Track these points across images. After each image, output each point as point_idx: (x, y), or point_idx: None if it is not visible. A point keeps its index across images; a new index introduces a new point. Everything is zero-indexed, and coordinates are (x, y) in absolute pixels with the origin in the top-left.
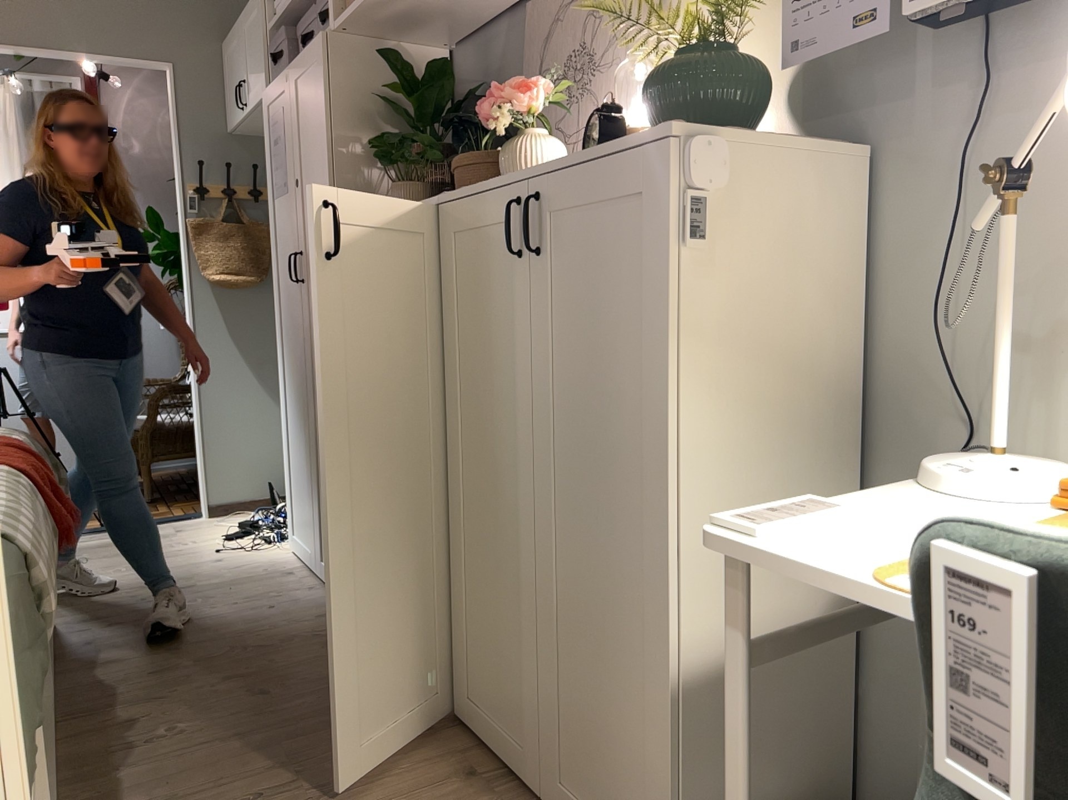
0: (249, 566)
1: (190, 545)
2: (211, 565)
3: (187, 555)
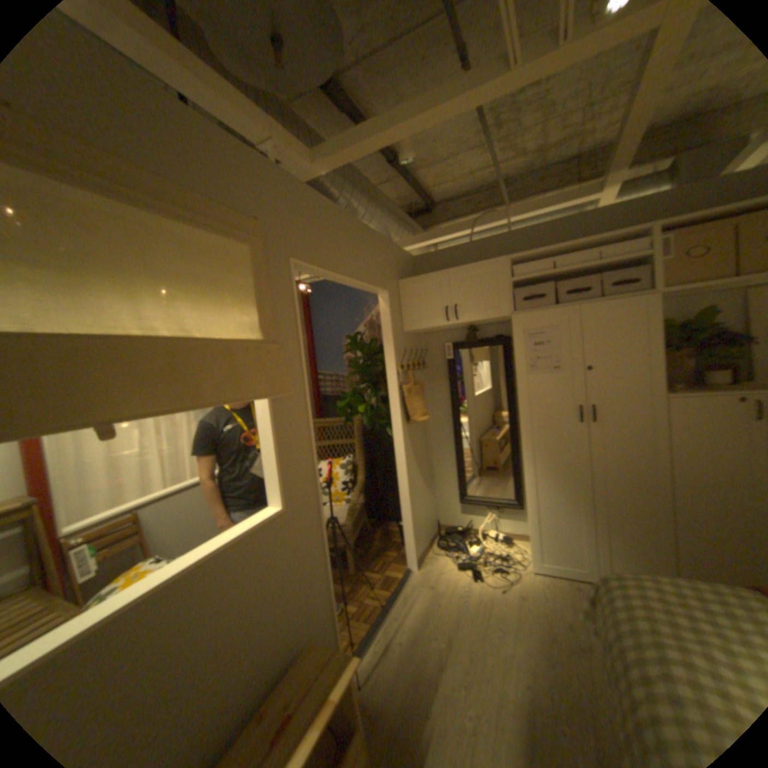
0: (547, 596)
1: (473, 598)
2: (529, 606)
3: (494, 606)
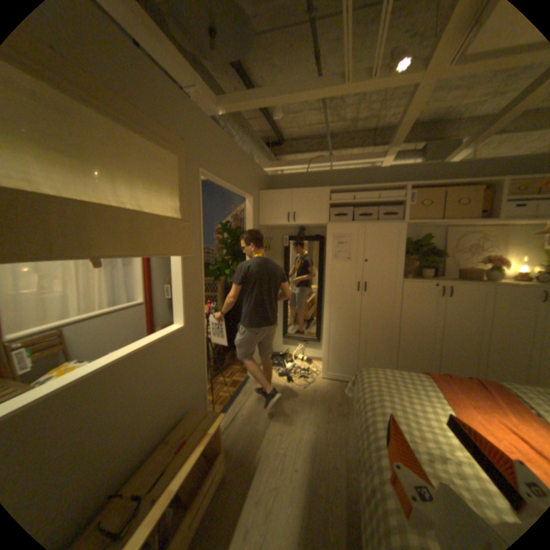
0: (328, 389)
1: (287, 391)
2: (318, 394)
3: (299, 395)
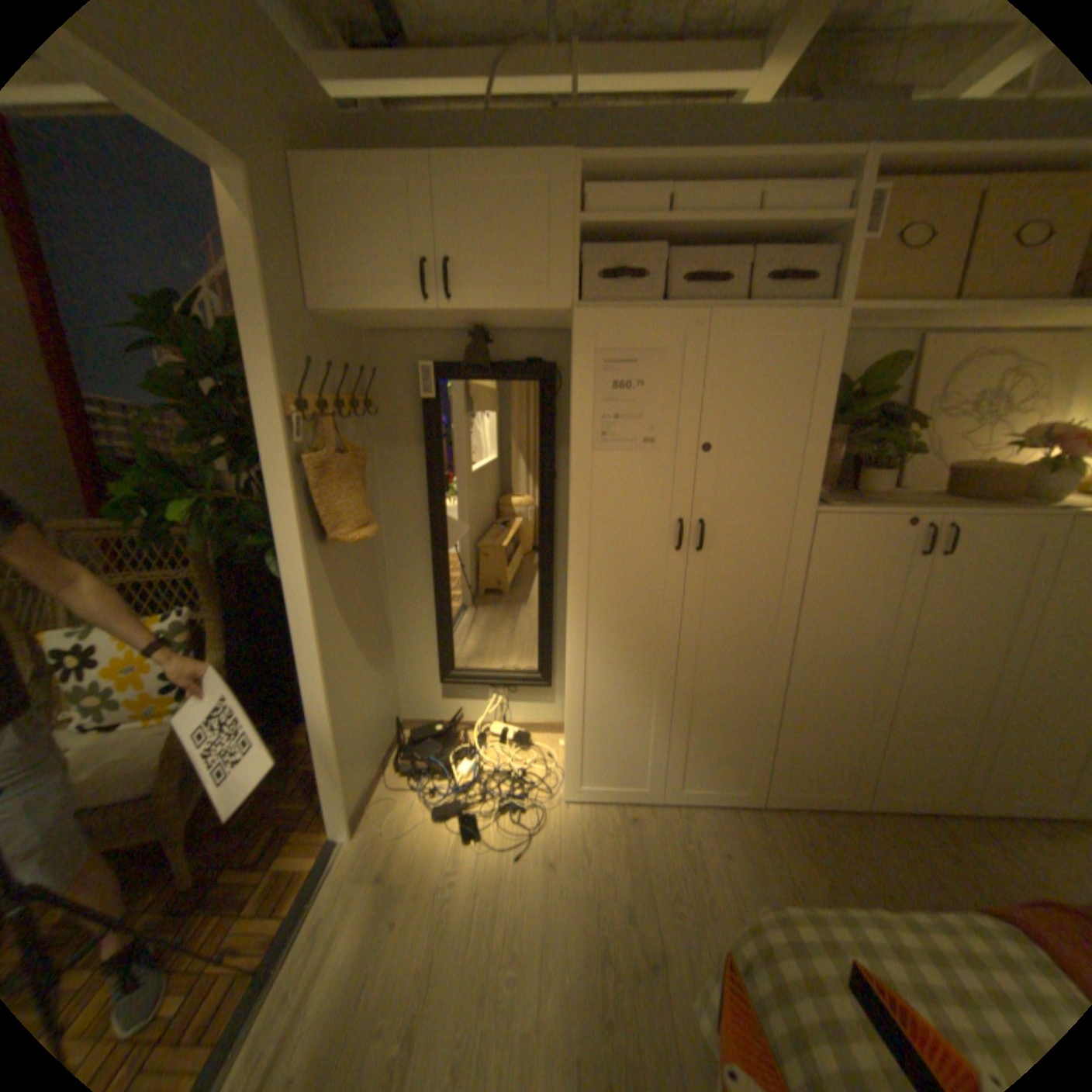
0: (589, 846)
1: (463, 883)
2: (561, 877)
3: (502, 893)
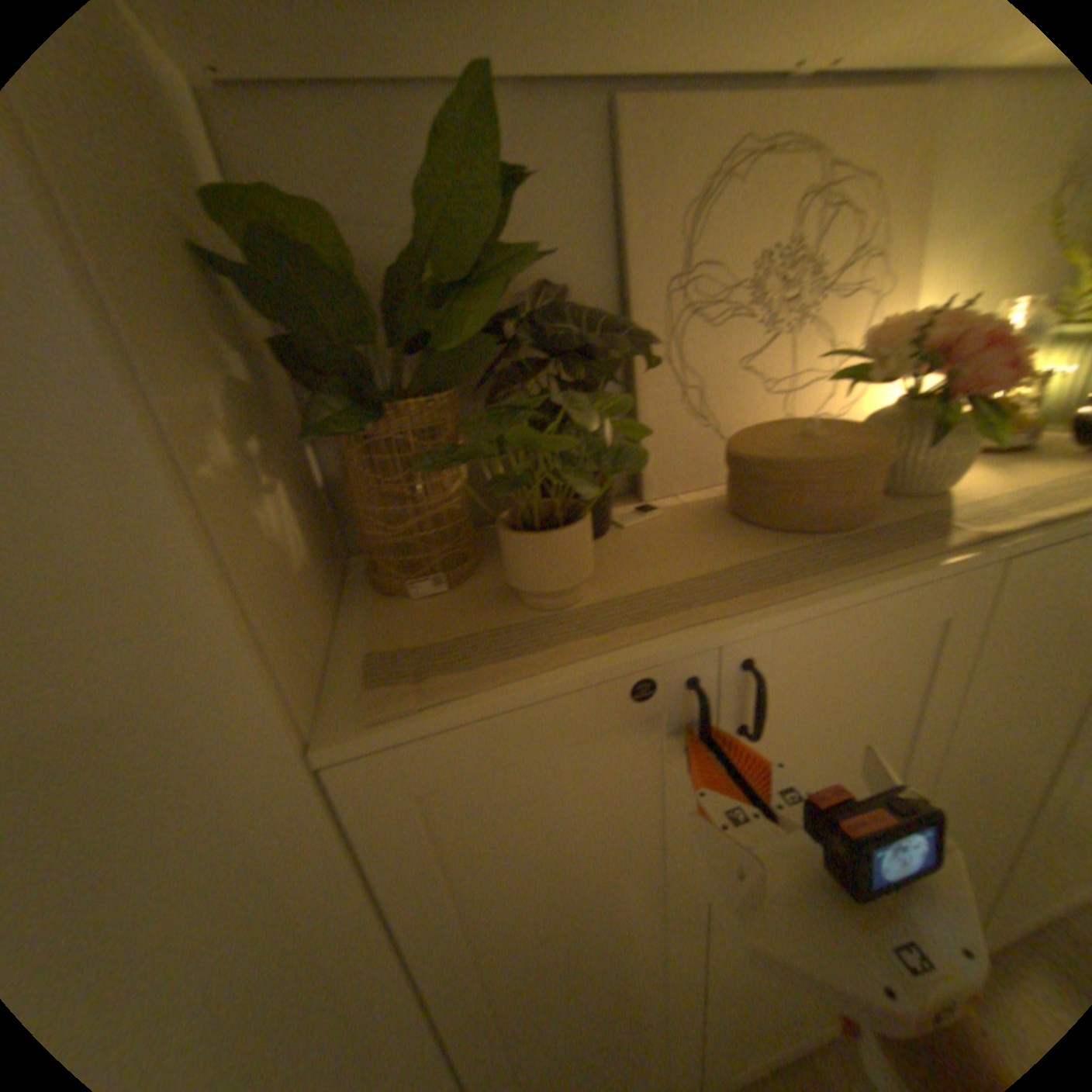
0: None
1: None
2: None
3: None
